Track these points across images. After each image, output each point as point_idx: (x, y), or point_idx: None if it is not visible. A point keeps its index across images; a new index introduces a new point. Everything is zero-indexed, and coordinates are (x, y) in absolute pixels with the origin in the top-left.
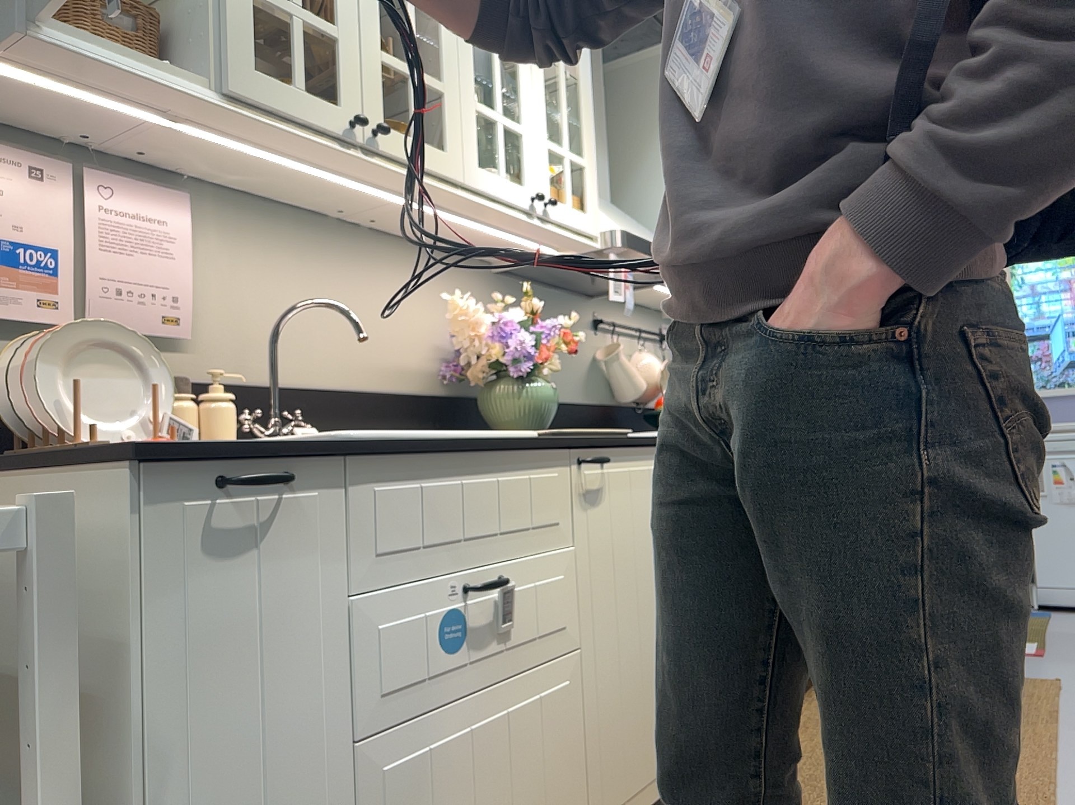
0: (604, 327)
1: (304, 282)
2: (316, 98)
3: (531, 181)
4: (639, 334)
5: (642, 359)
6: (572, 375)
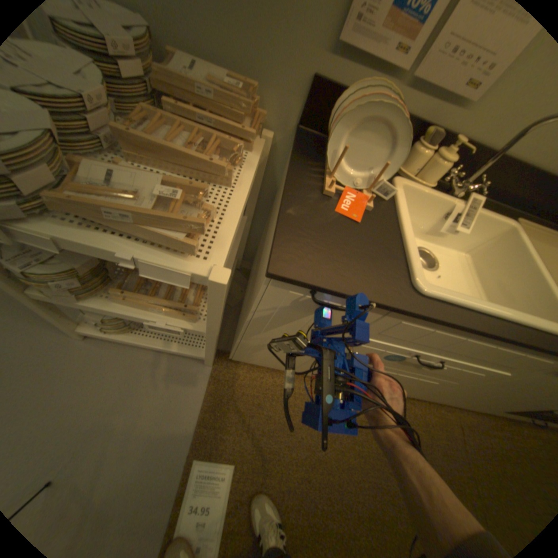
0: None
1: None
2: None
3: None
4: None
5: None
6: None
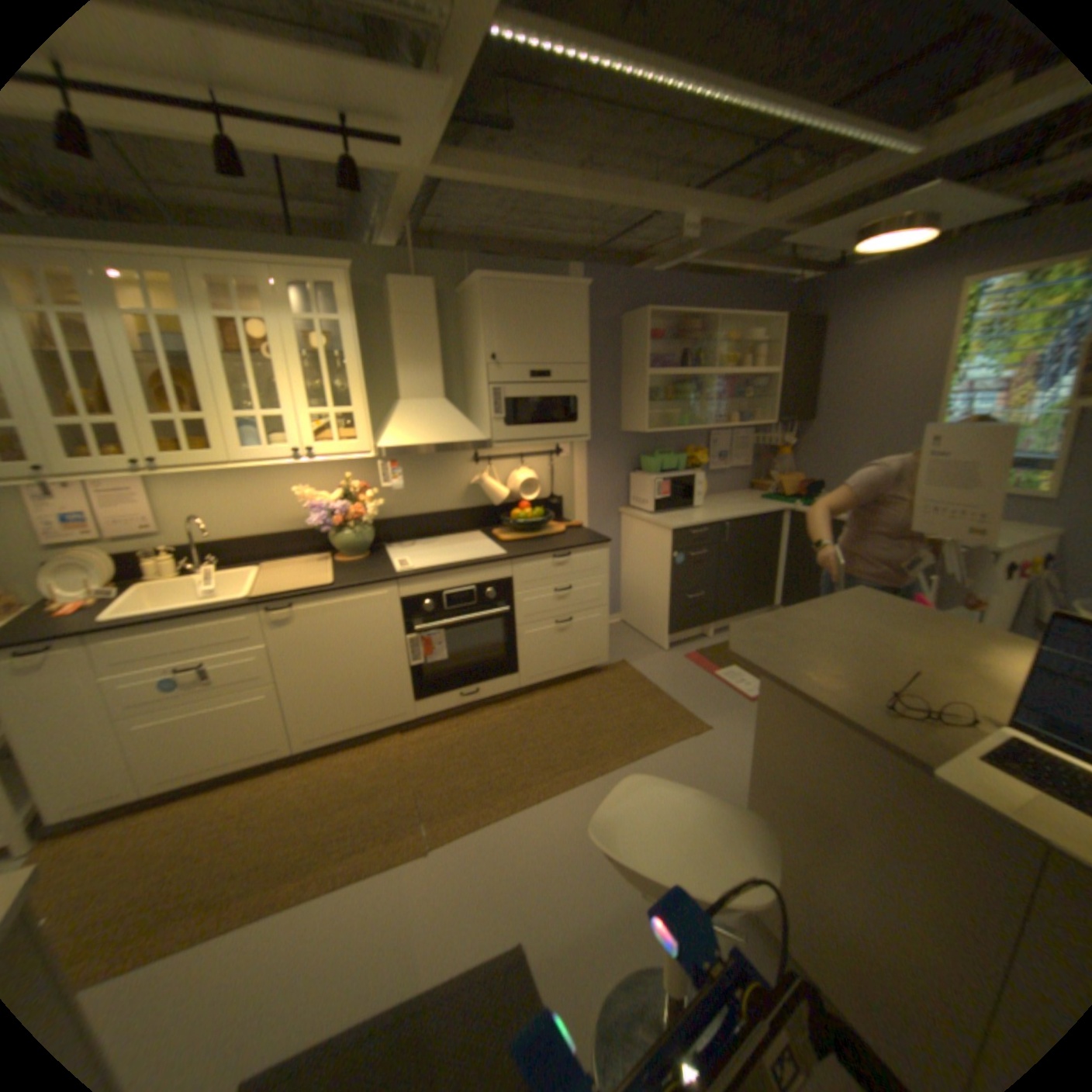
0: (482, 461)
1: (220, 494)
2: (107, 461)
3: (291, 443)
4: (524, 457)
5: (513, 479)
6: (447, 496)
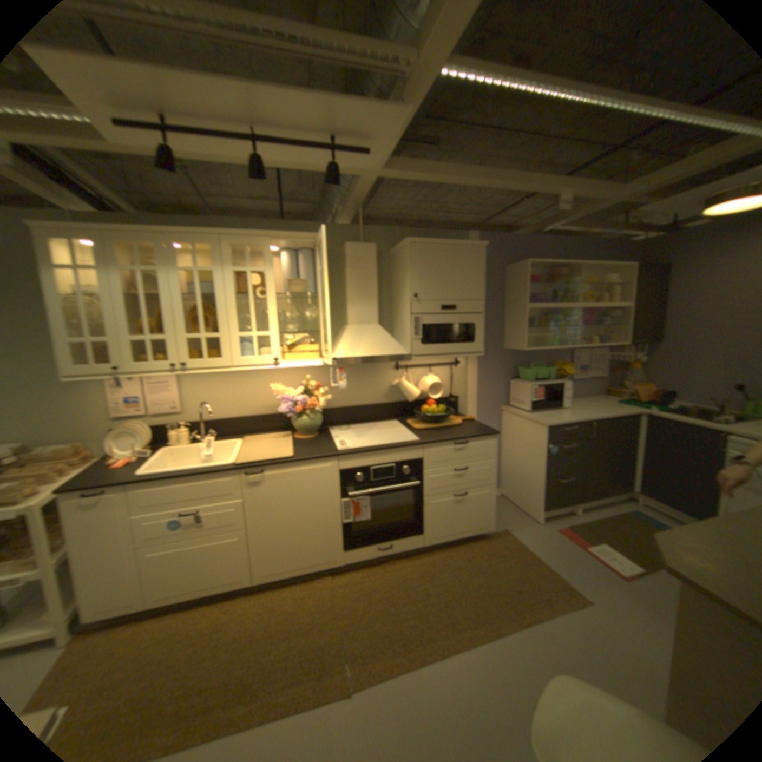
0: (401, 368)
1: (223, 386)
2: (157, 363)
3: (274, 353)
4: (431, 366)
5: (422, 381)
6: (374, 393)
